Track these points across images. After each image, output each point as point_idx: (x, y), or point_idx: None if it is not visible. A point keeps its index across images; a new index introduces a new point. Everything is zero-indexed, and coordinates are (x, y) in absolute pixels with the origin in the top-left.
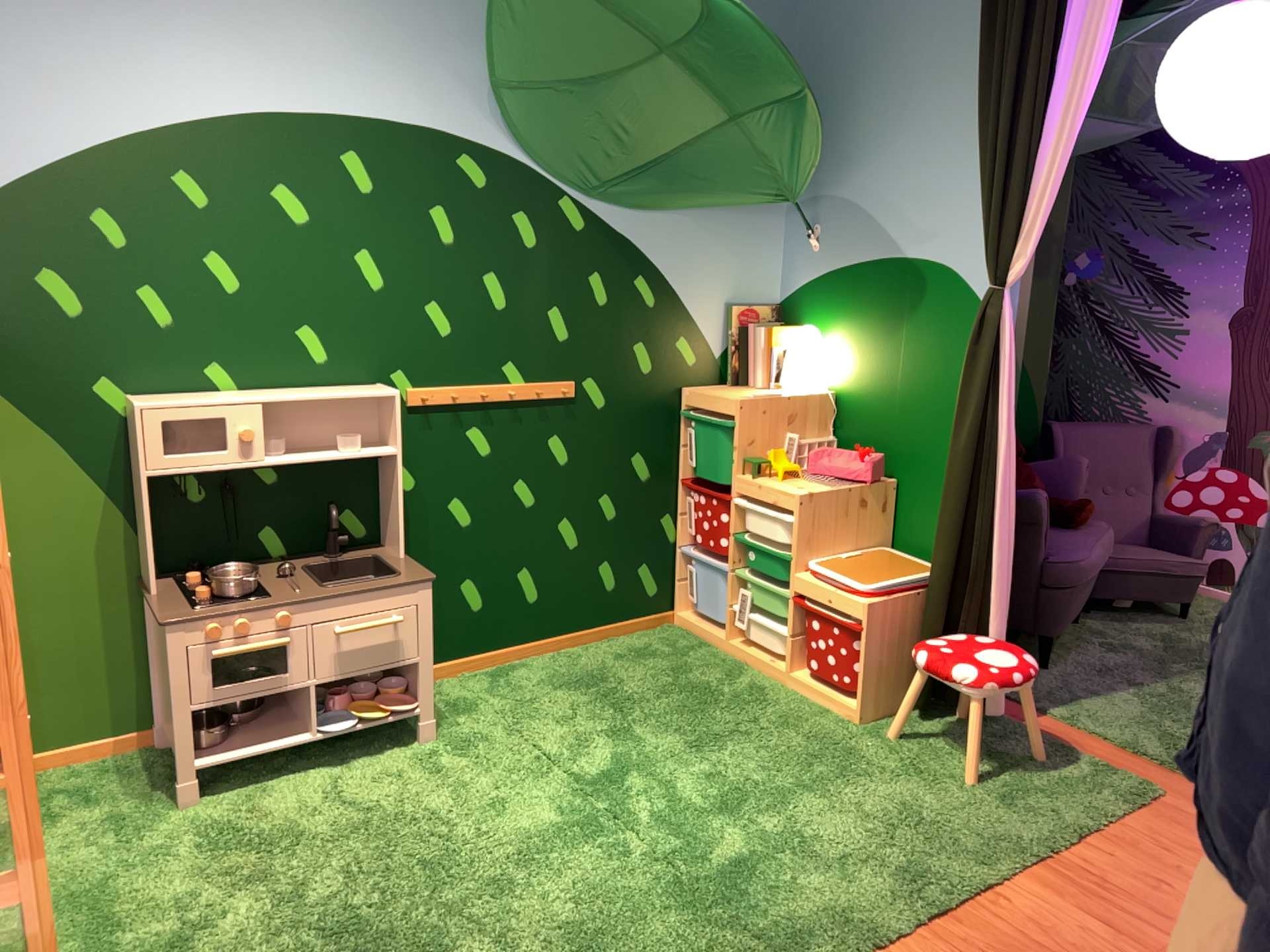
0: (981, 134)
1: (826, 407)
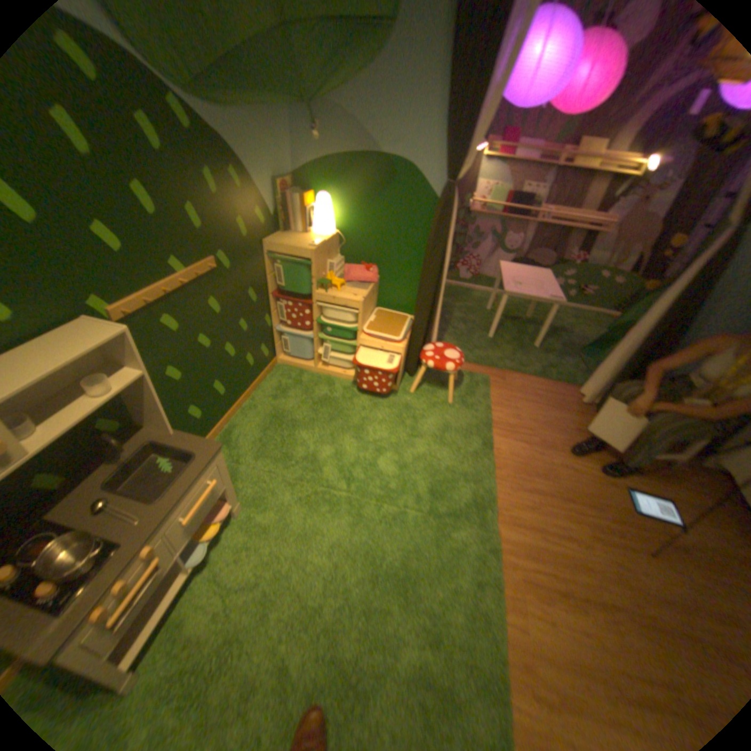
0: (454, 80)
1: (336, 241)
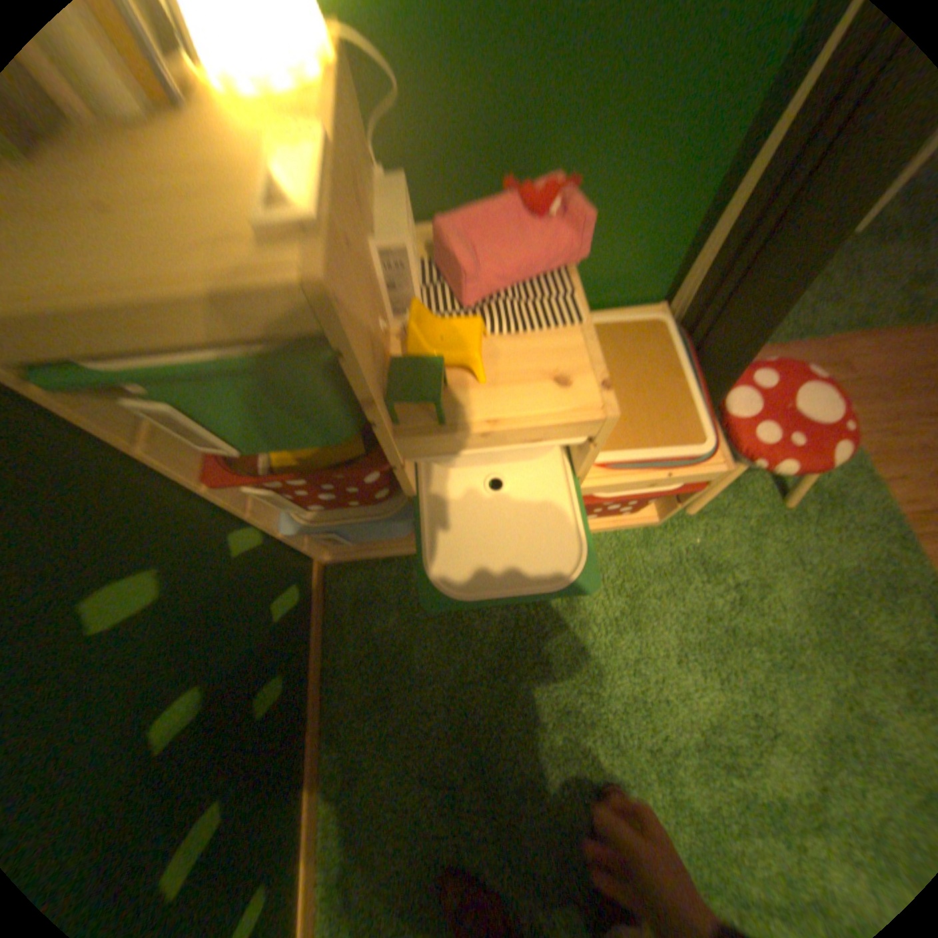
0: None
1: (352, 87)
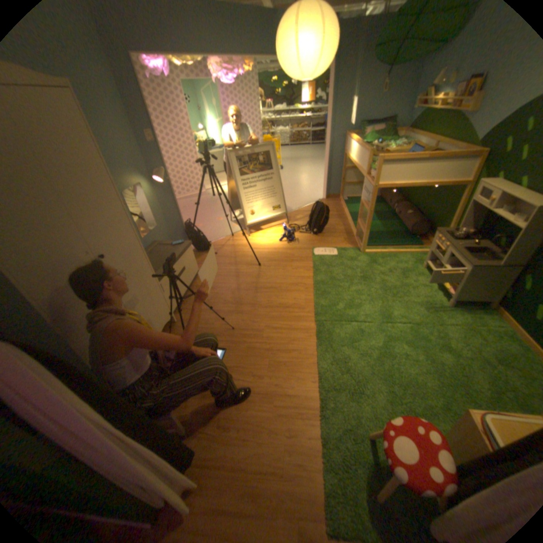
0: None
1: None
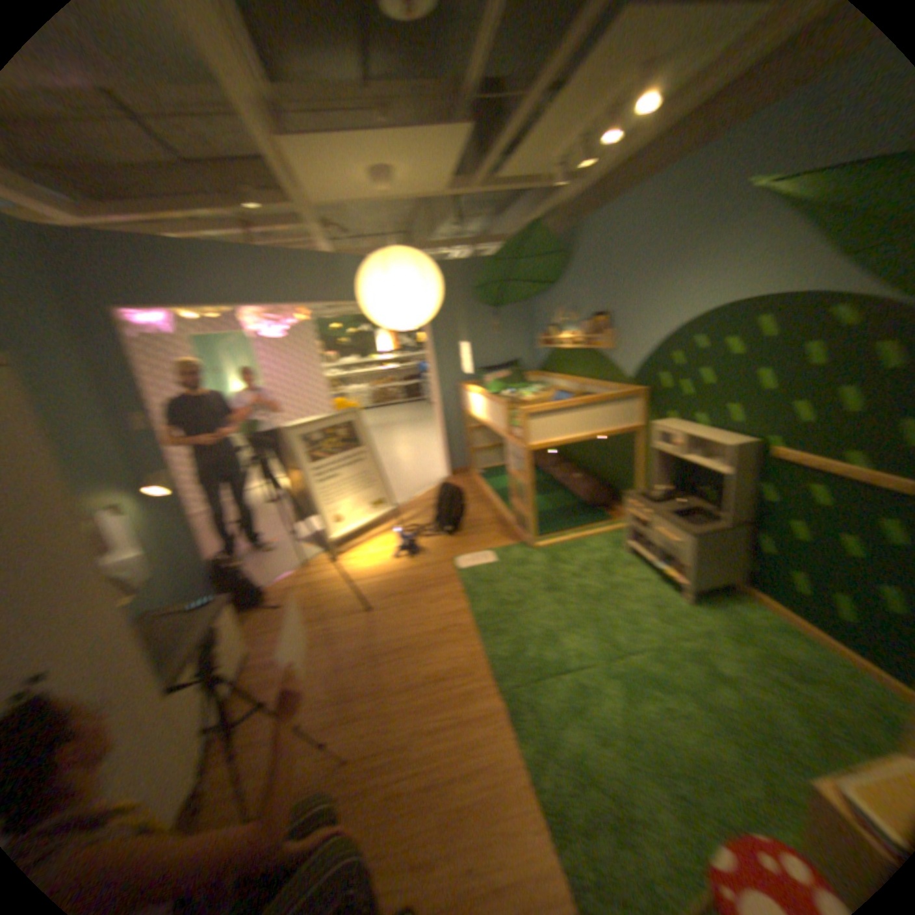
0: None
1: None
